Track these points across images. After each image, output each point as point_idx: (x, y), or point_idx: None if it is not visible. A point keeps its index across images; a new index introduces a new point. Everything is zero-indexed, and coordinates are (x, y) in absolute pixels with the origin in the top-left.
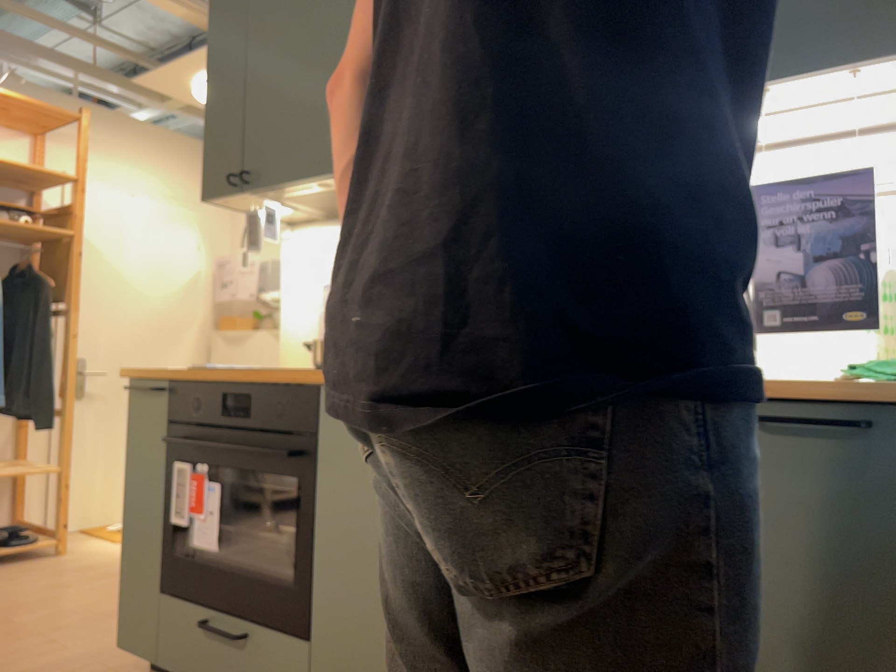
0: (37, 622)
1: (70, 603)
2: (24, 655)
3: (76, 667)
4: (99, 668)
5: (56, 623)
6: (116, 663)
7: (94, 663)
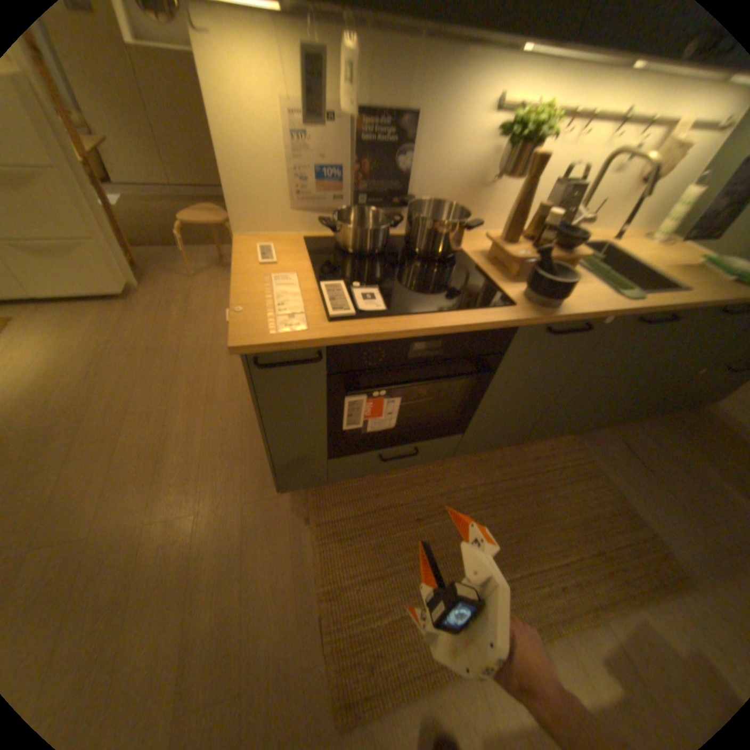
0: (103, 519)
1: (83, 484)
2: (172, 543)
3: (231, 516)
4: (246, 504)
5: (122, 506)
6: (249, 493)
7: (234, 504)
